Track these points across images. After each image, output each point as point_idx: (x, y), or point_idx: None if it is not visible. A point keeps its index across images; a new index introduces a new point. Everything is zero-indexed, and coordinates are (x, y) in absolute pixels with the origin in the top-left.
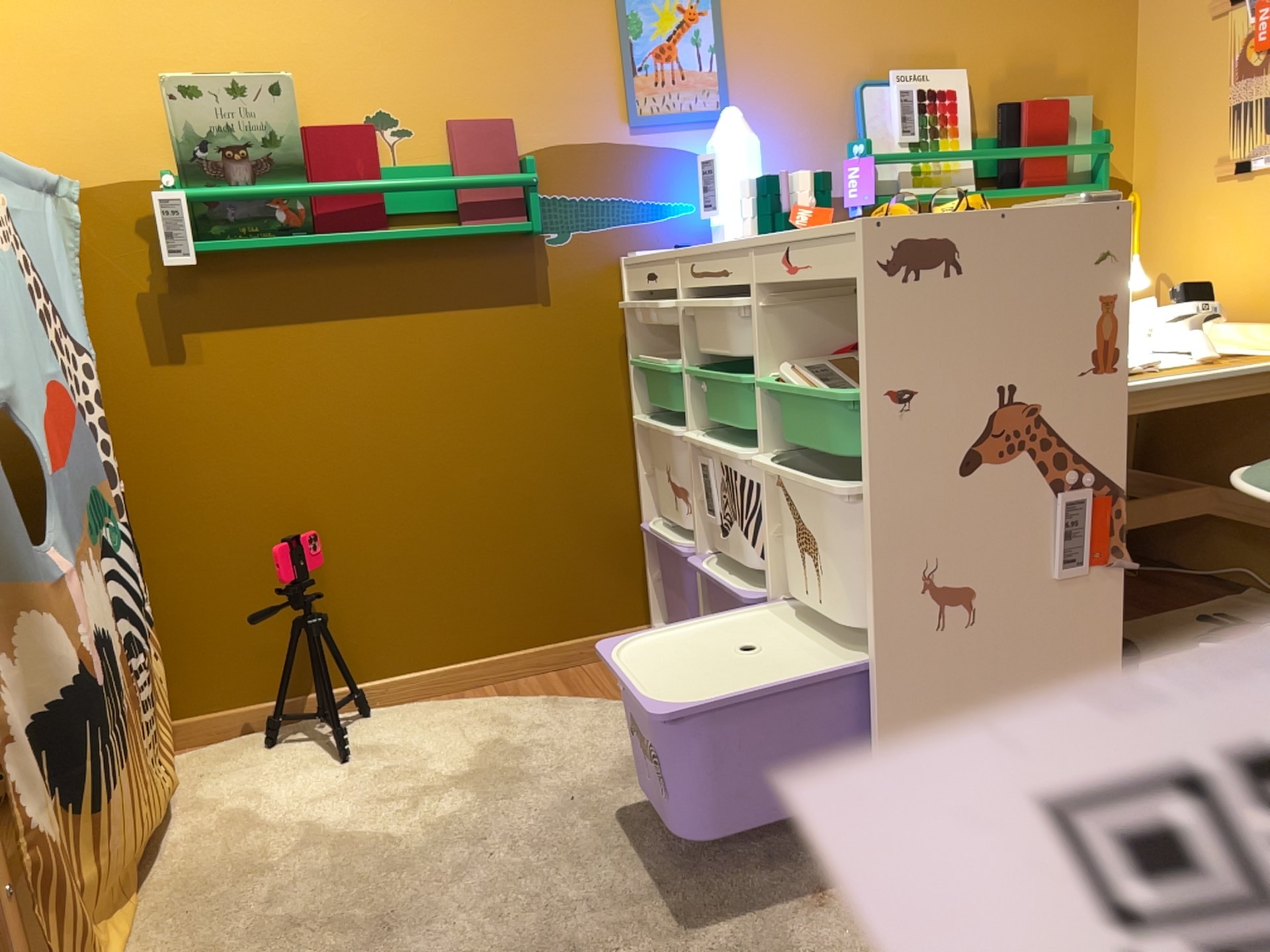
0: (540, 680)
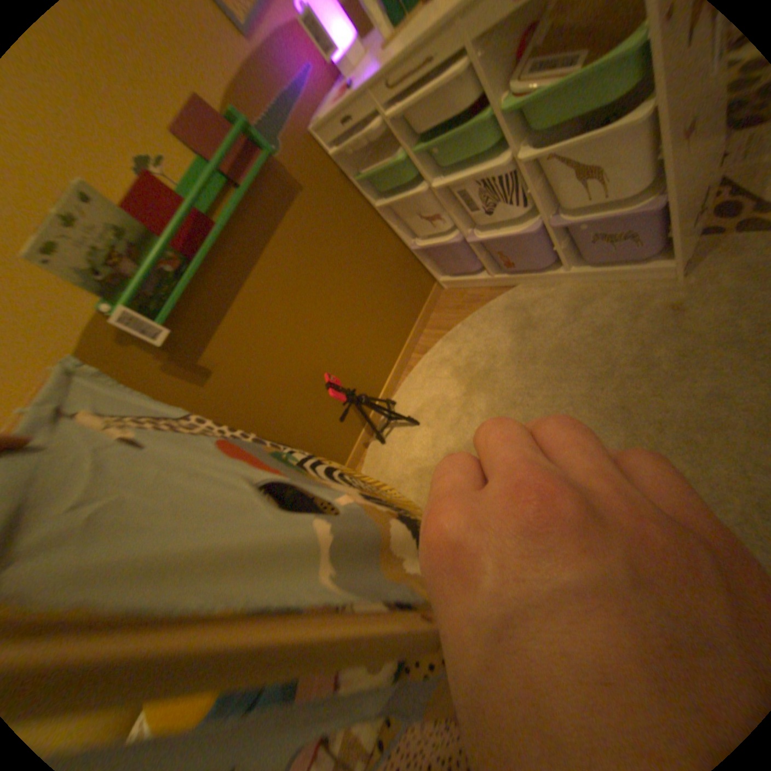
0: (426, 336)
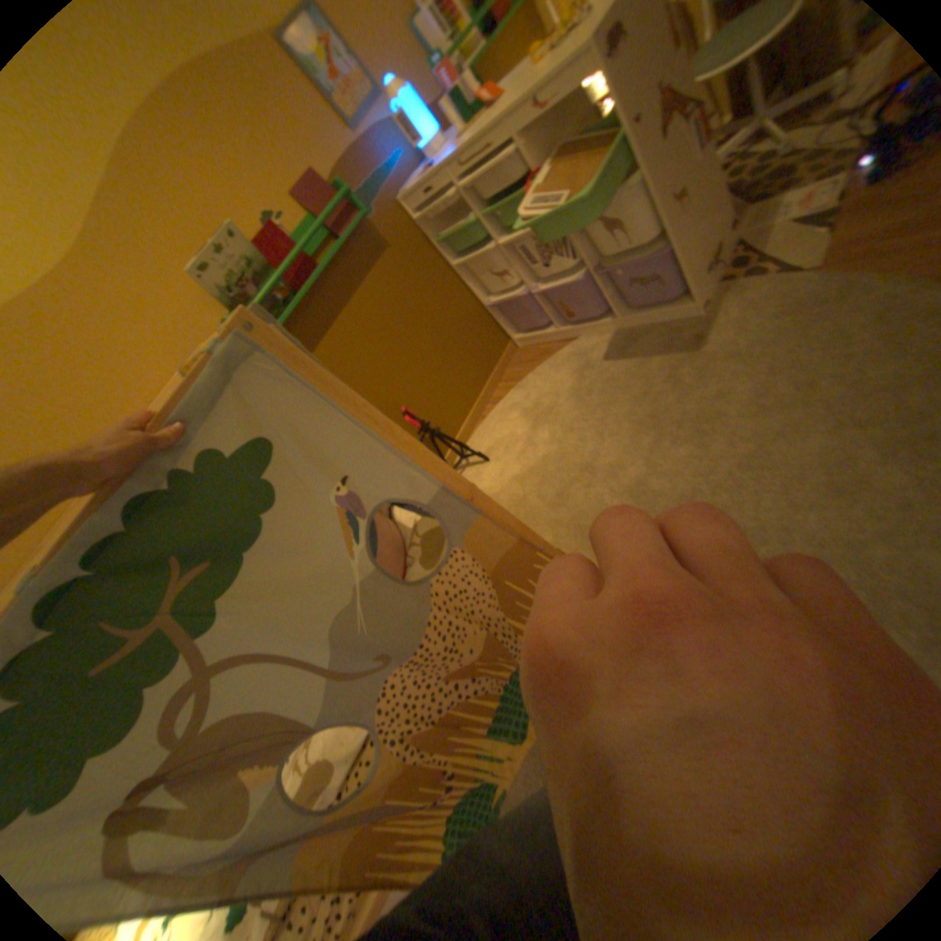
0: (500, 388)
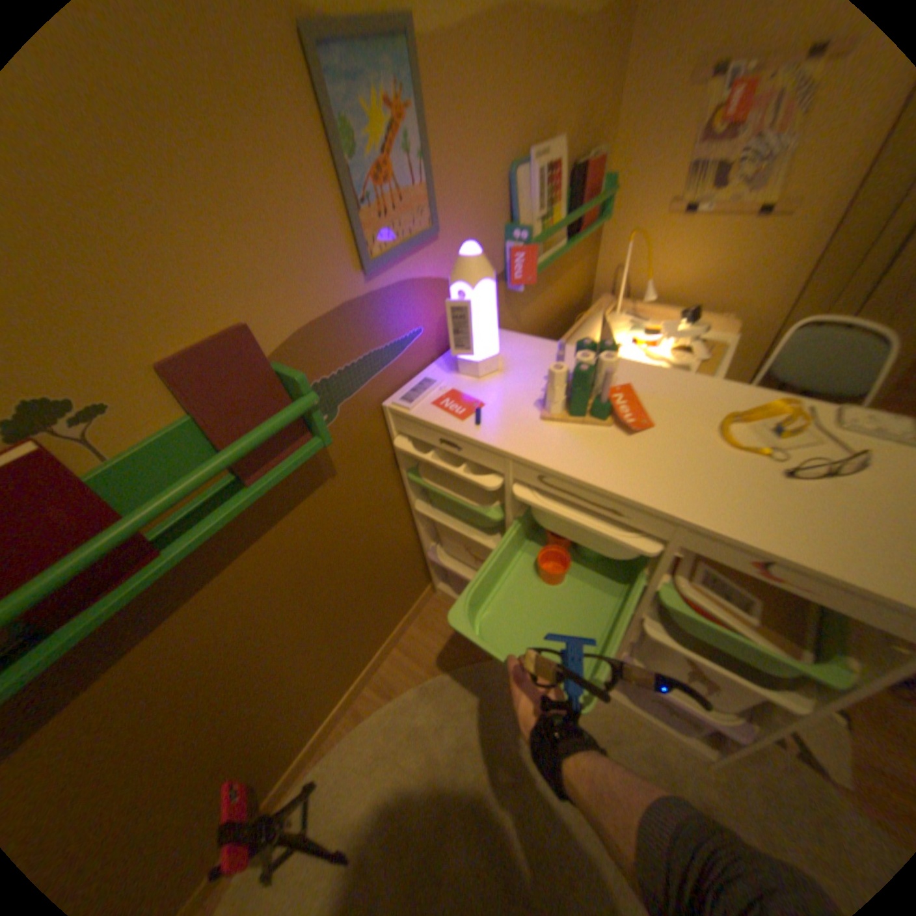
0: (394, 663)
